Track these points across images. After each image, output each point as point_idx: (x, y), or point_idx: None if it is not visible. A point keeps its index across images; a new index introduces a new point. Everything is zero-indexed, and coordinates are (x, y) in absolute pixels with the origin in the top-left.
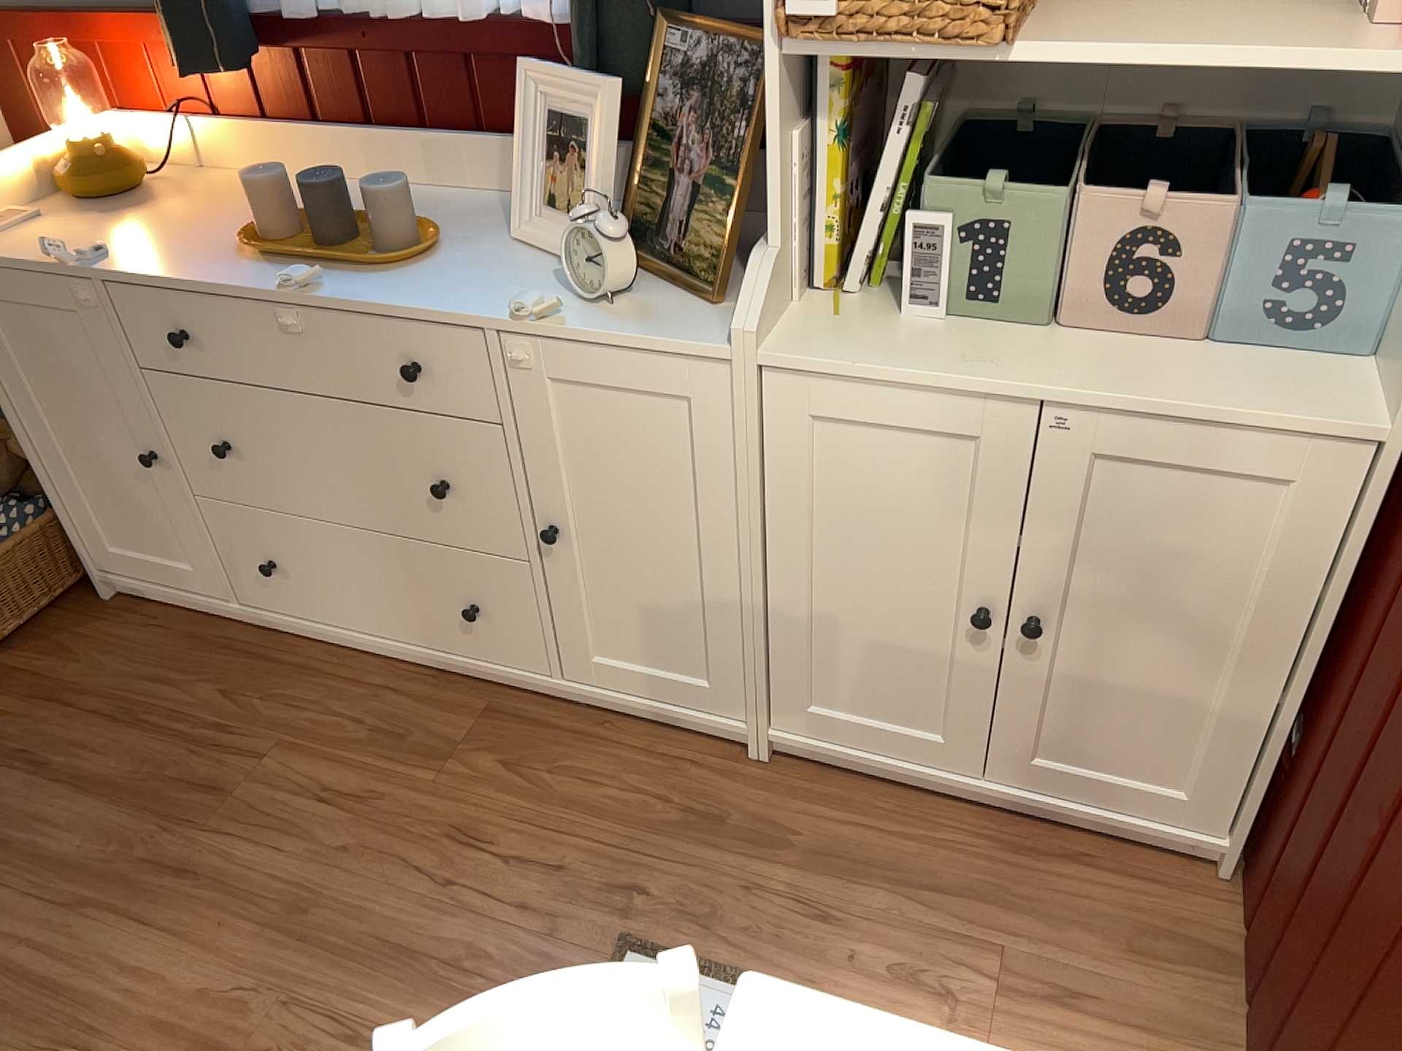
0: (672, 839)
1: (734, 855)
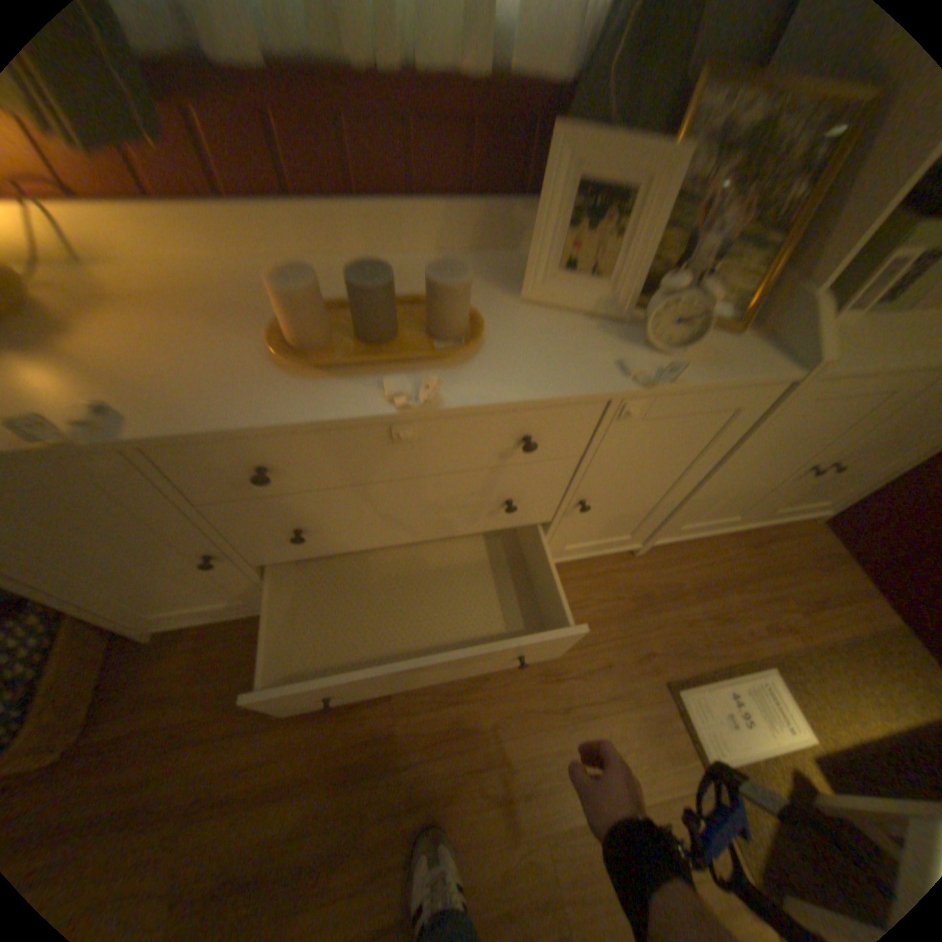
0: (643, 623)
1: (673, 615)
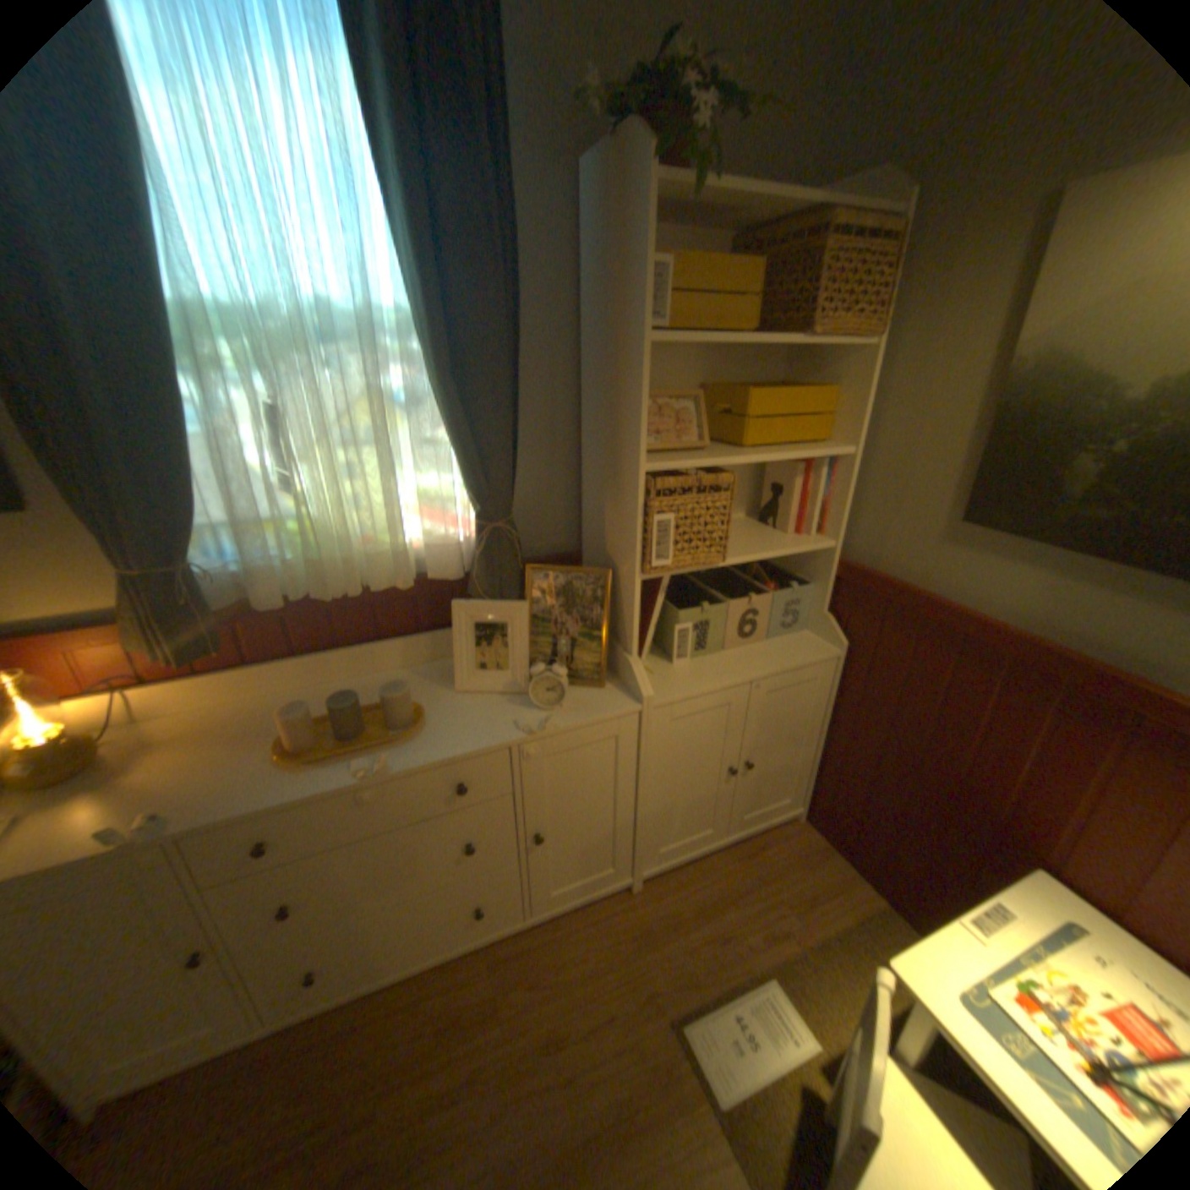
0: (643, 963)
1: (673, 947)
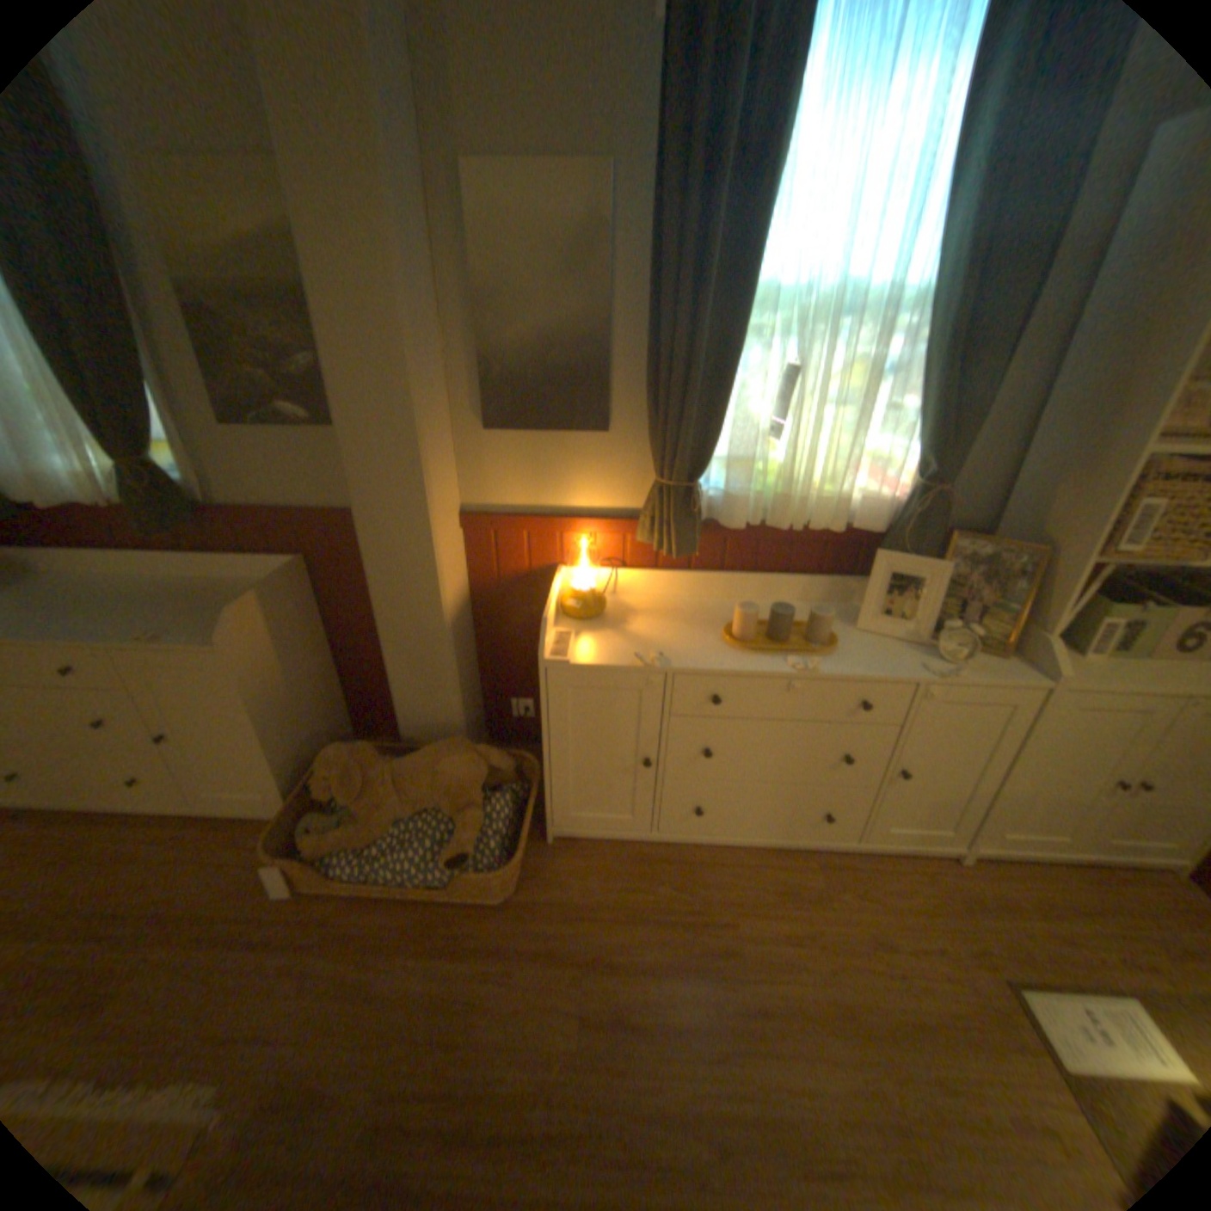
0: (976, 924)
1: (1009, 924)
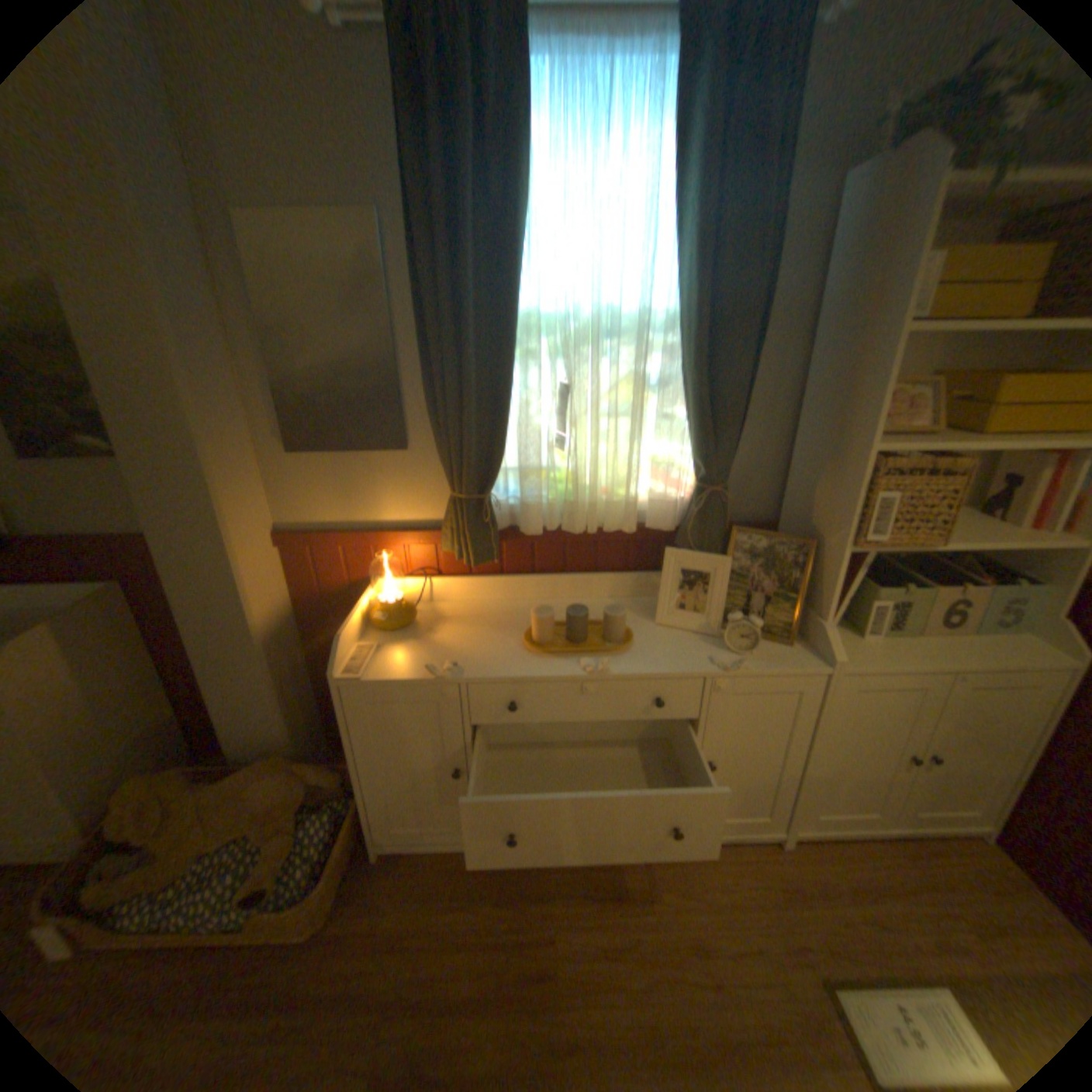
0: (795, 916)
1: (827, 913)
